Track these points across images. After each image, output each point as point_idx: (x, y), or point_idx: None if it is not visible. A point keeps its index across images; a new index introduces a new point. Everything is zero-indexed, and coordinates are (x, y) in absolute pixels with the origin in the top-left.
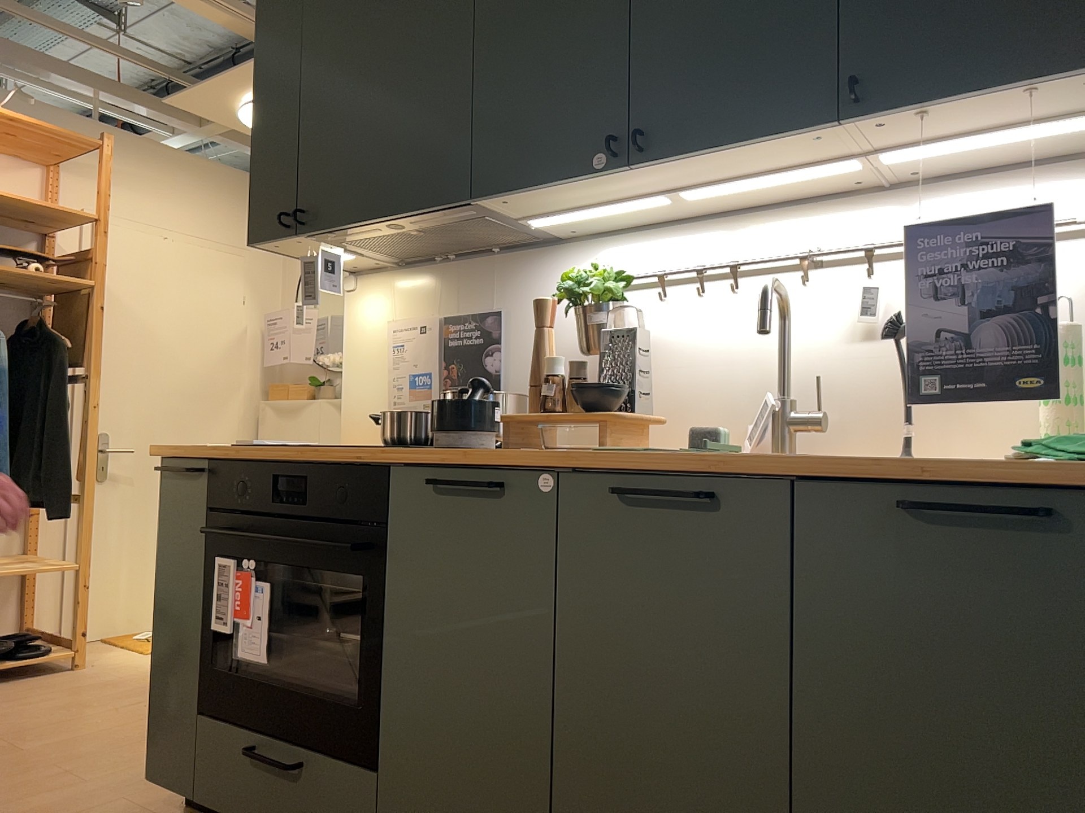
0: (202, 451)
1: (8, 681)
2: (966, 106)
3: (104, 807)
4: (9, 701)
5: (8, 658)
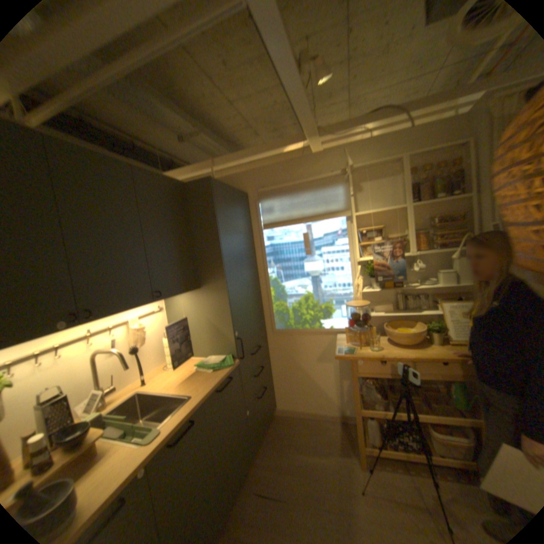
0: None
1: None
2: (171, 297)
3: None
4: None
5: None
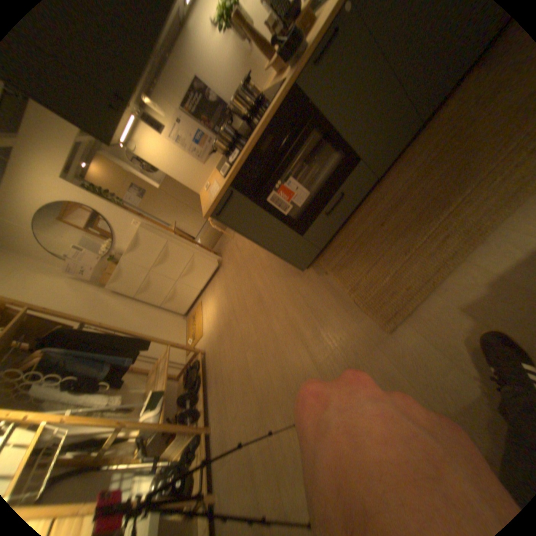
0: (225, 183)
1: (205, 370)
2: None
3: (299, 291)
4: (220, 361)
5: (196, 370)
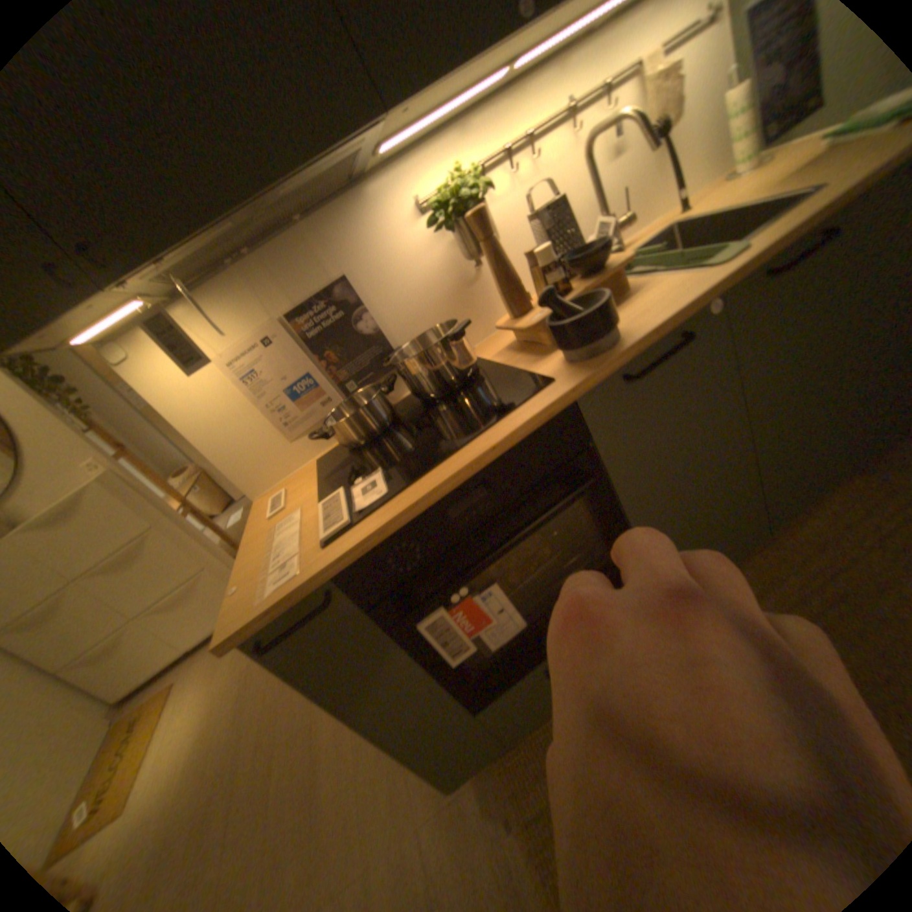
0: (320, 578)
1: None
2: None
3: (423, 847)
4: None
5: None
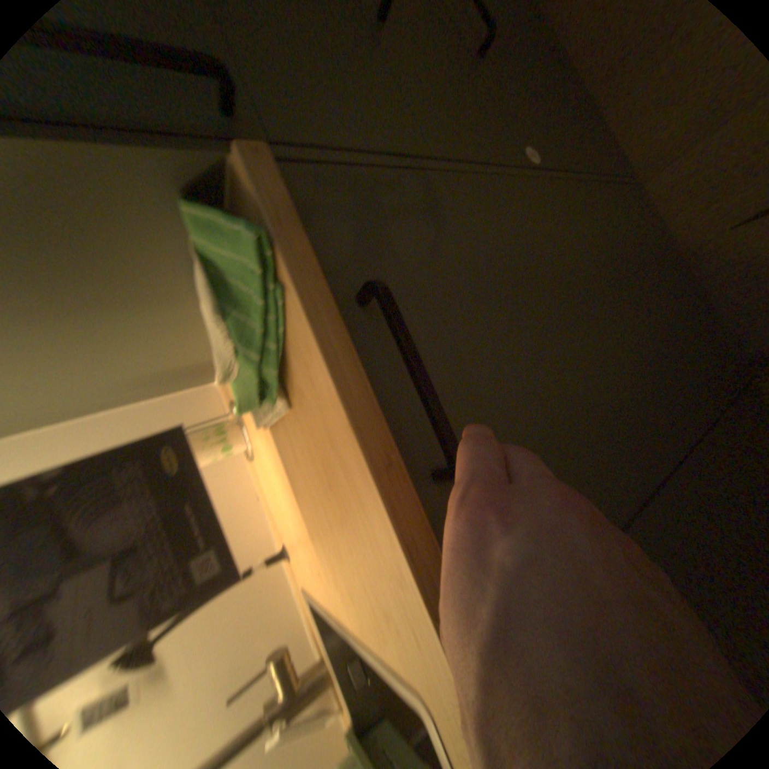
0: None
1: None
2: None
3: None
4: None
5: None
